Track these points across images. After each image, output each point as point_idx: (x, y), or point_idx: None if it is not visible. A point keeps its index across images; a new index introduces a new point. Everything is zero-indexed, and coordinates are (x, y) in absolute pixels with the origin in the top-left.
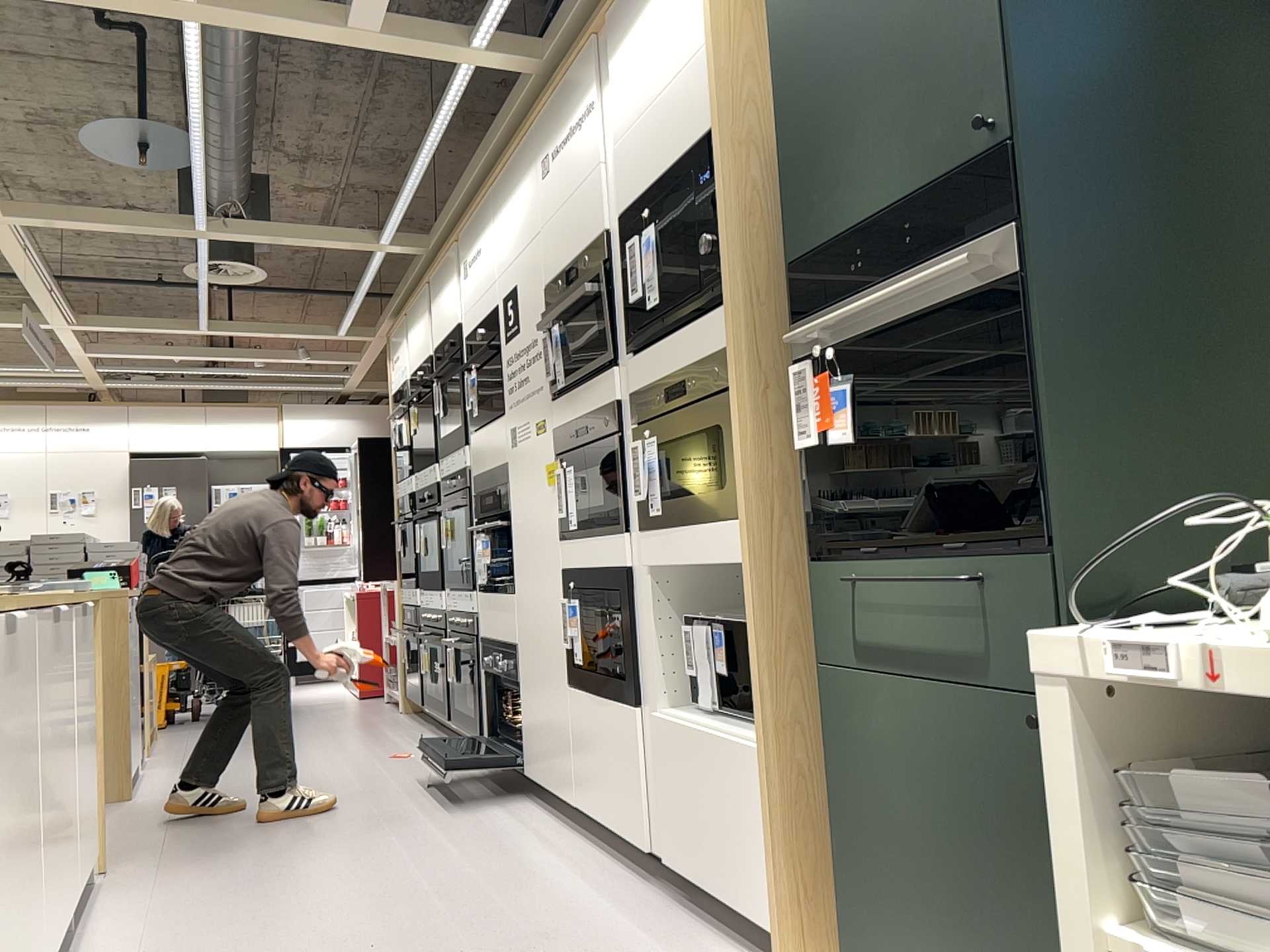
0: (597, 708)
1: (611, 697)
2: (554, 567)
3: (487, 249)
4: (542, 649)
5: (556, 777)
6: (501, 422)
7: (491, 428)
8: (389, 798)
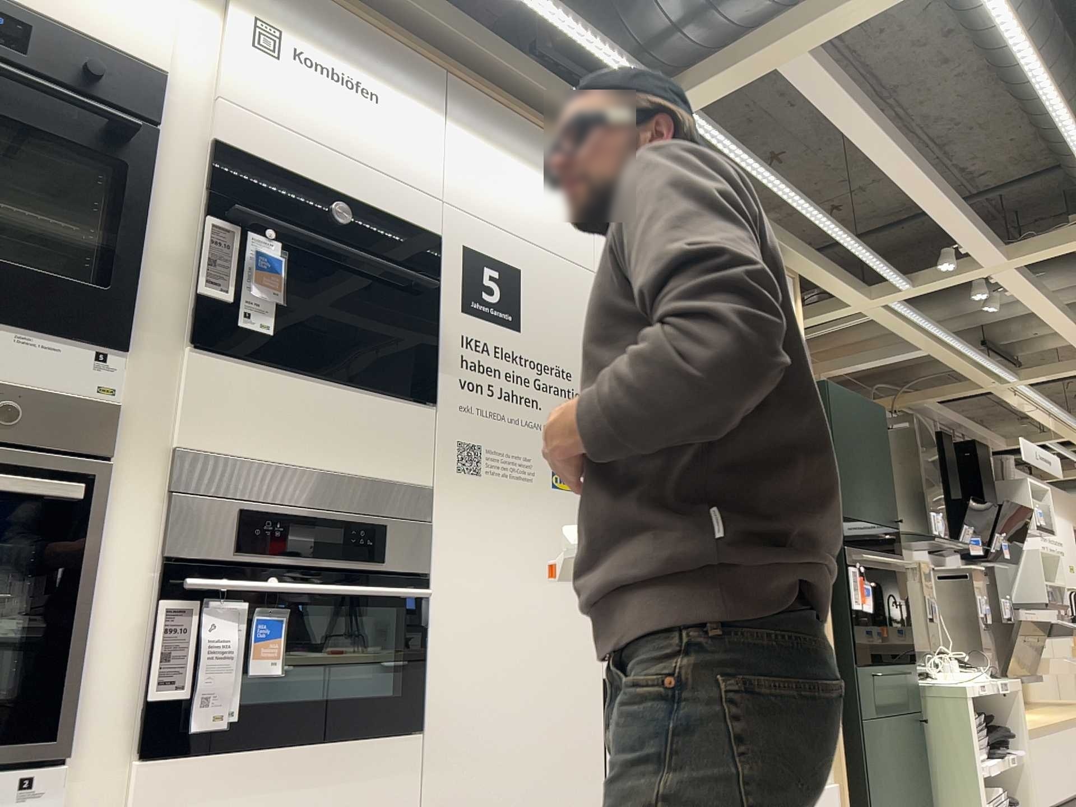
0: None
1: None
2: (583, 674)
3: (413, 128)
4: None
5: None
6: (423, 415)
7: (367, 401)
8: None
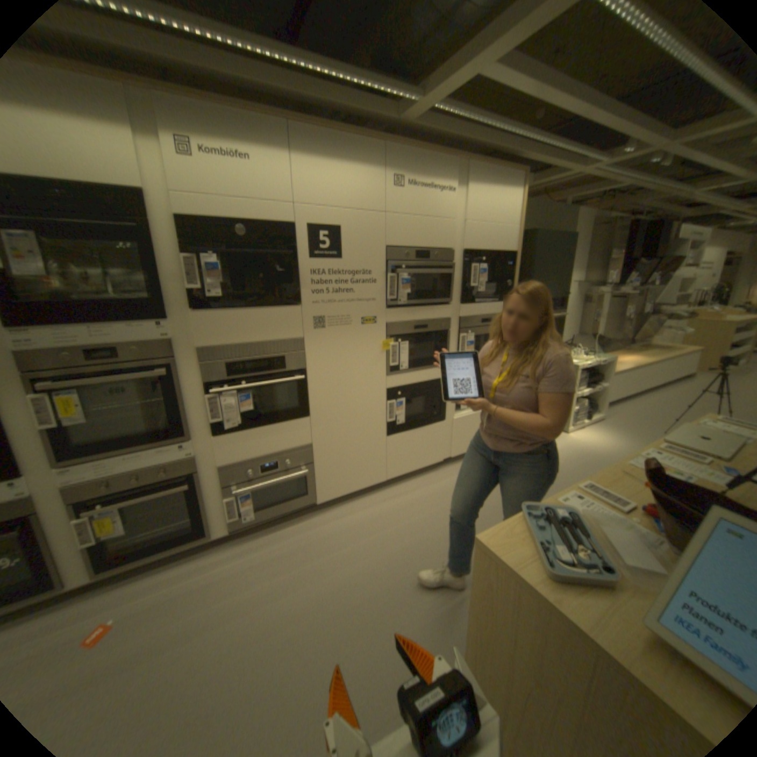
0: (413, 434)
1: (425, 425)
2: (375, 389)
3: (270, 168)
4: (354, 432)
5: (363, 482)
6: (295, 311)
7: (268, 312)
8: (277, 589)
